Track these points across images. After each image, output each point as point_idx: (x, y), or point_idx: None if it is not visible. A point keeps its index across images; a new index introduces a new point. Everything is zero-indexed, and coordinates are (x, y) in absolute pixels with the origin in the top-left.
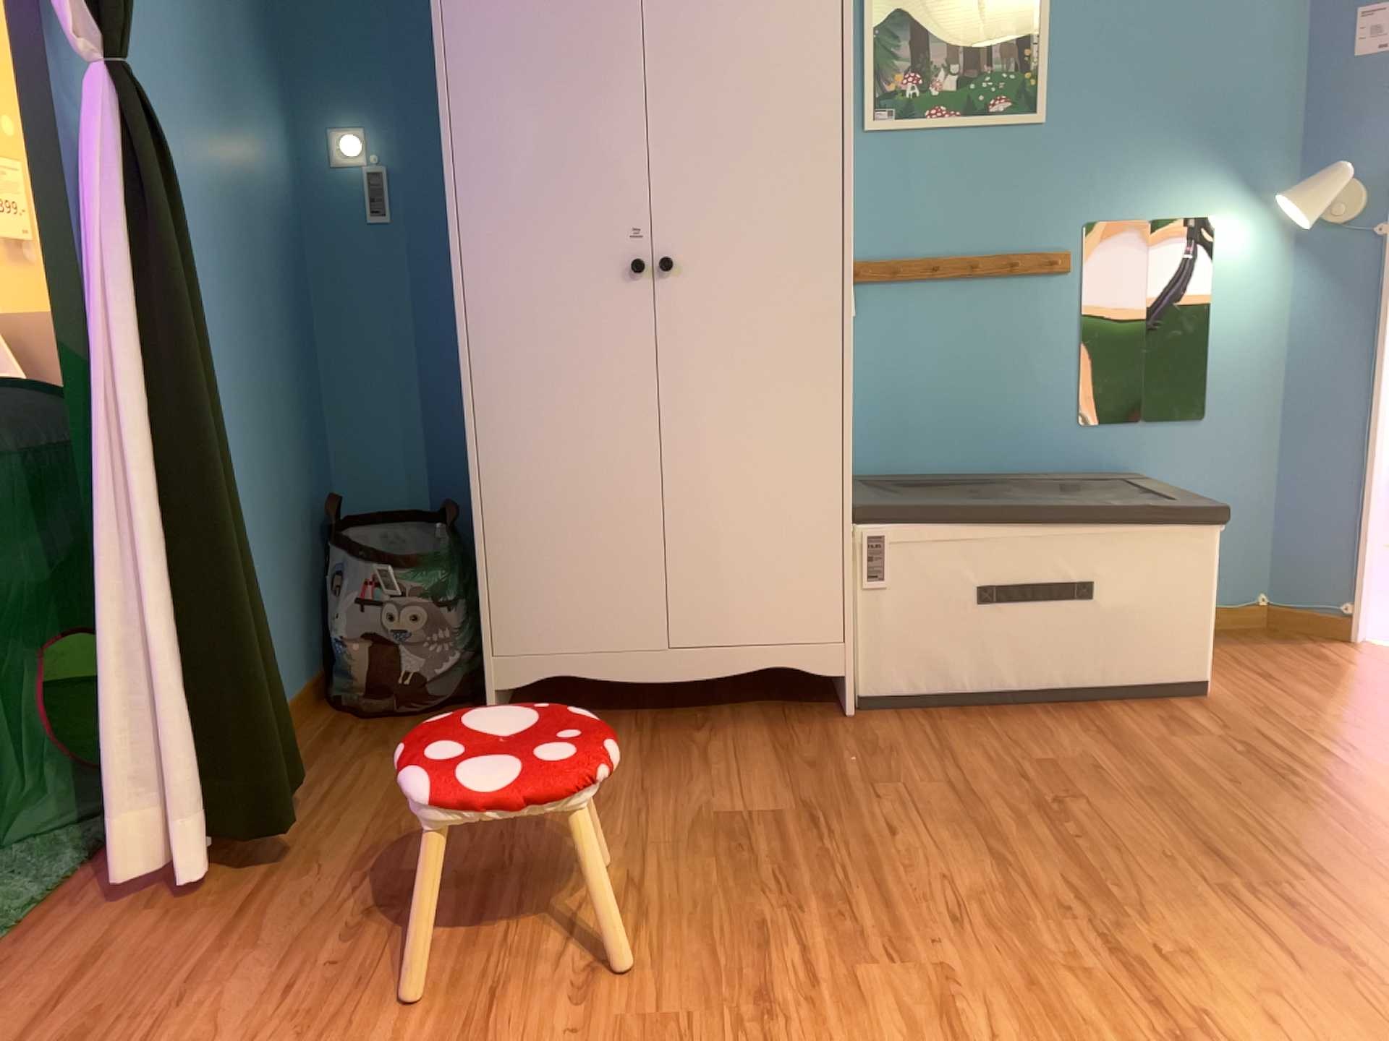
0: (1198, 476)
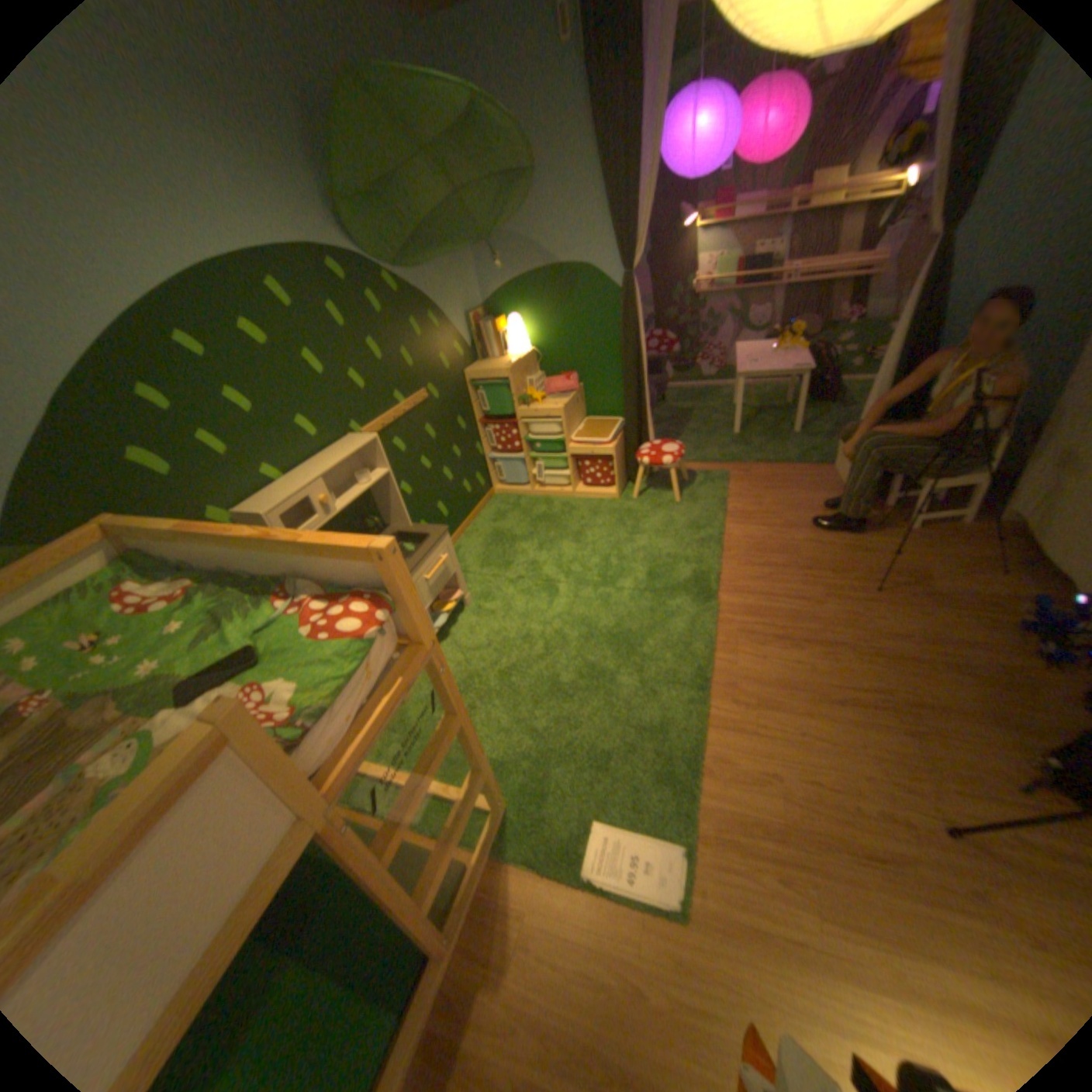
0: None
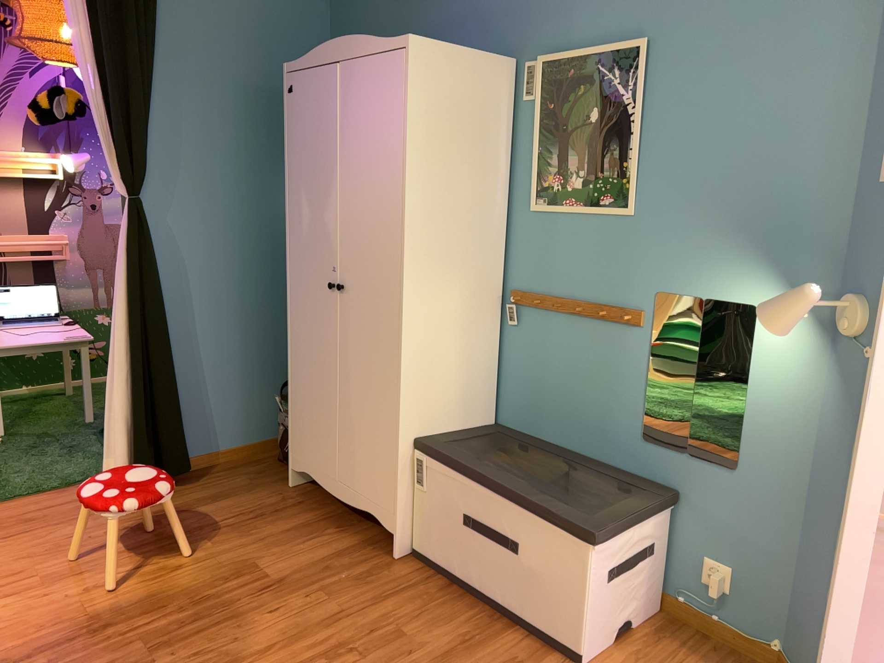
0: (728, 513)
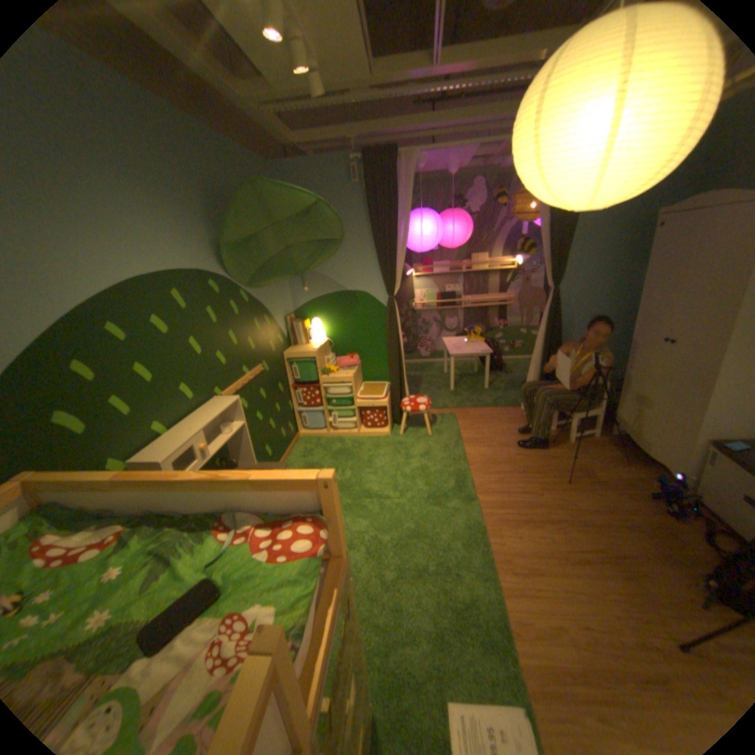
0: None
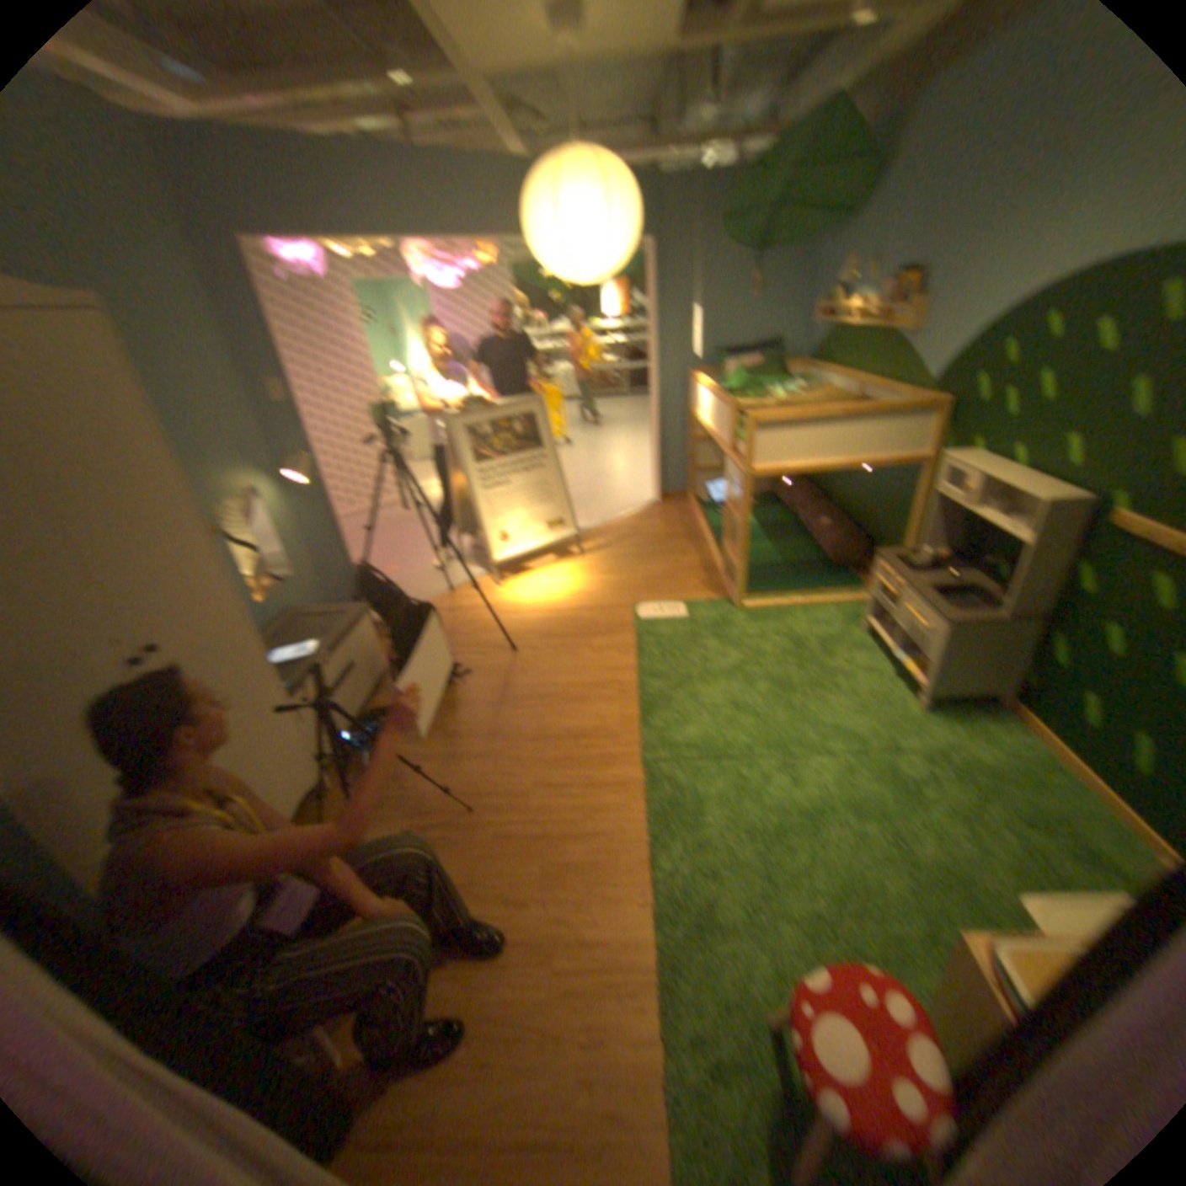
0: (297, 597)
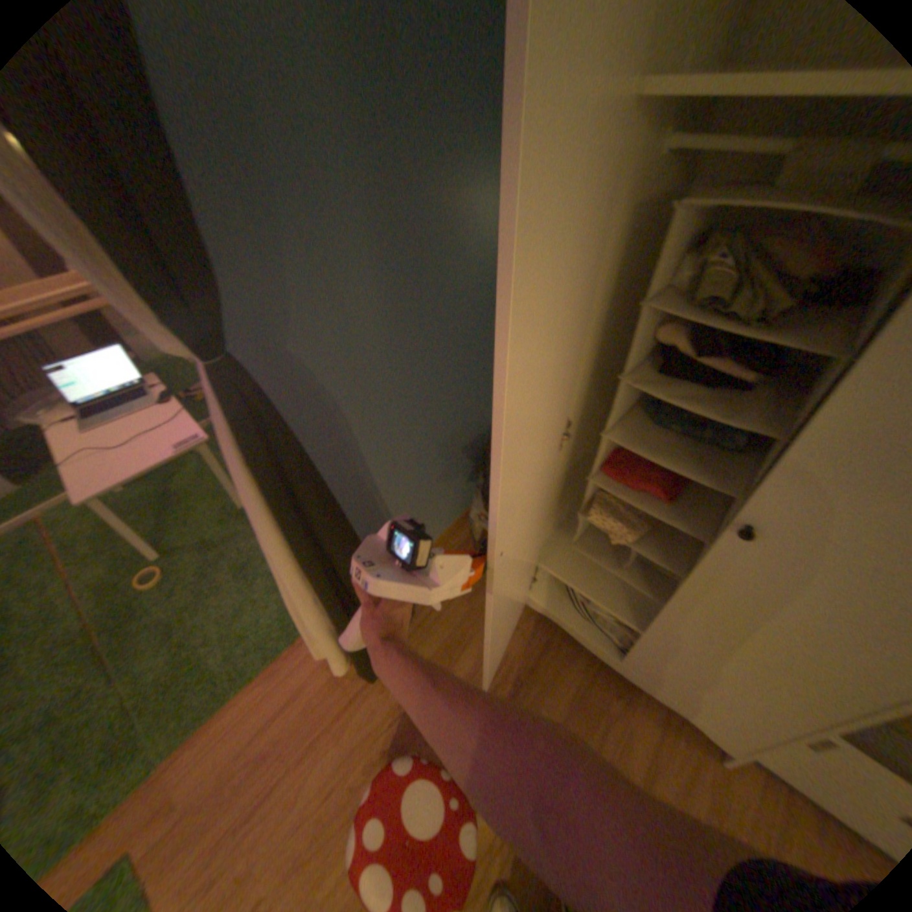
0: None
